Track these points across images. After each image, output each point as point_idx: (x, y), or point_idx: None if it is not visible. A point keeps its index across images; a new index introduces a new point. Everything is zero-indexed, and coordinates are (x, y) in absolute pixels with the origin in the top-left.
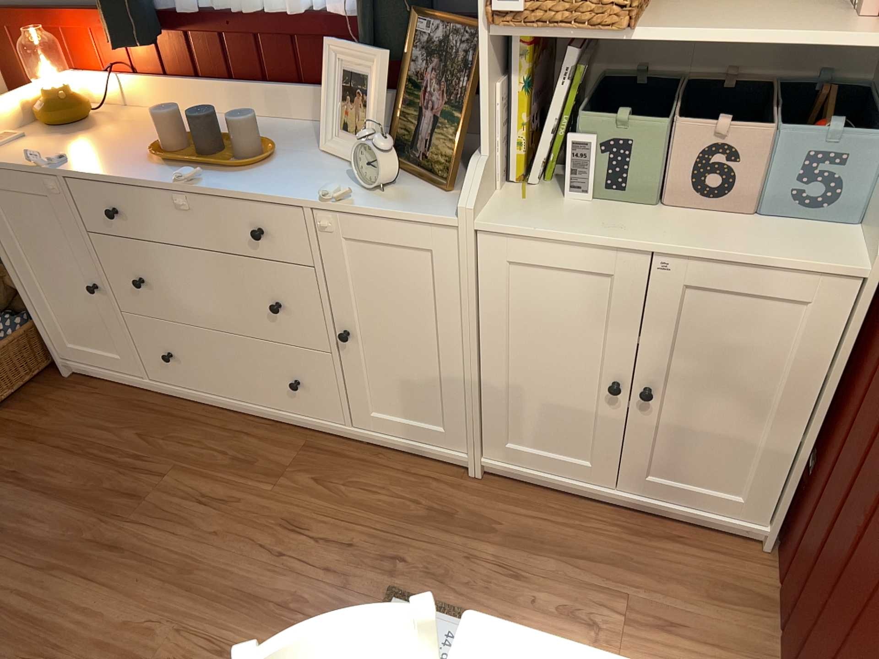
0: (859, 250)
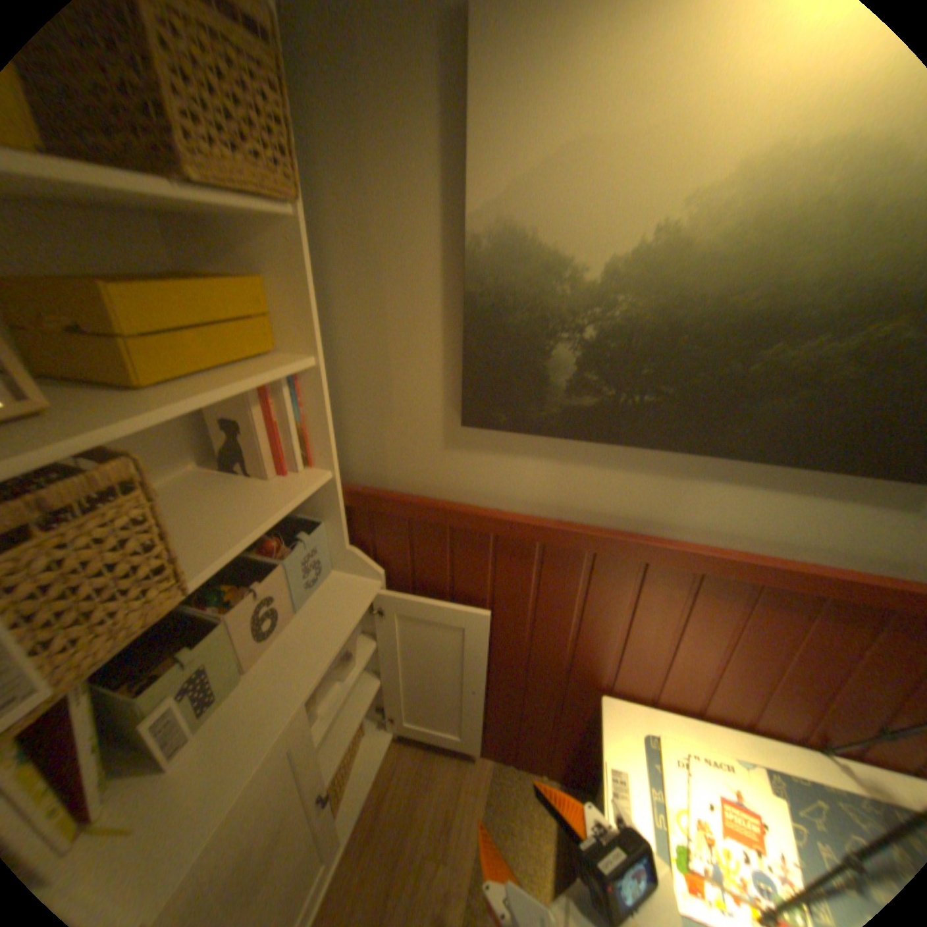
0: (363, 575)
